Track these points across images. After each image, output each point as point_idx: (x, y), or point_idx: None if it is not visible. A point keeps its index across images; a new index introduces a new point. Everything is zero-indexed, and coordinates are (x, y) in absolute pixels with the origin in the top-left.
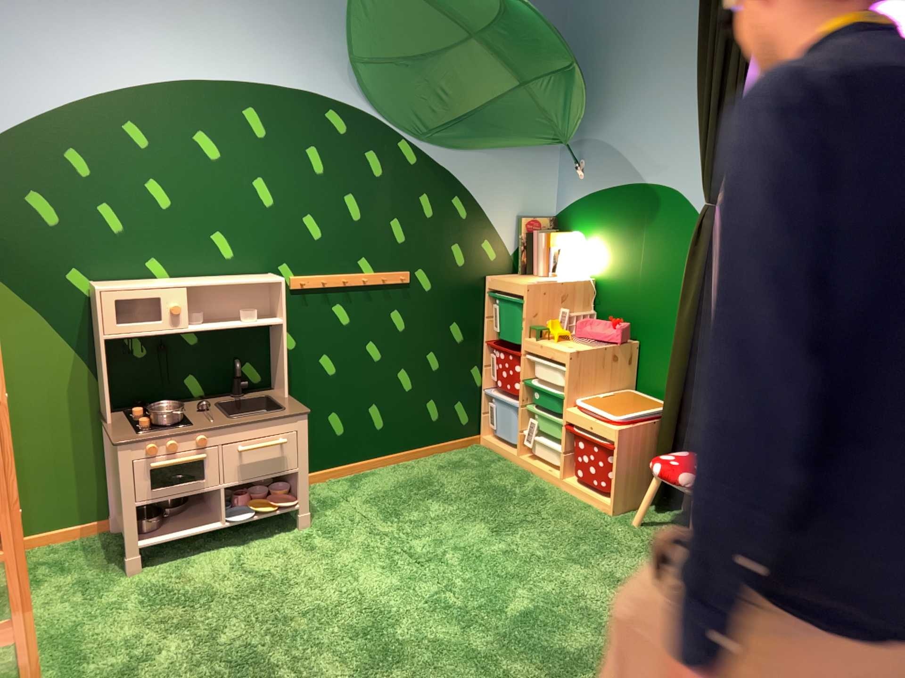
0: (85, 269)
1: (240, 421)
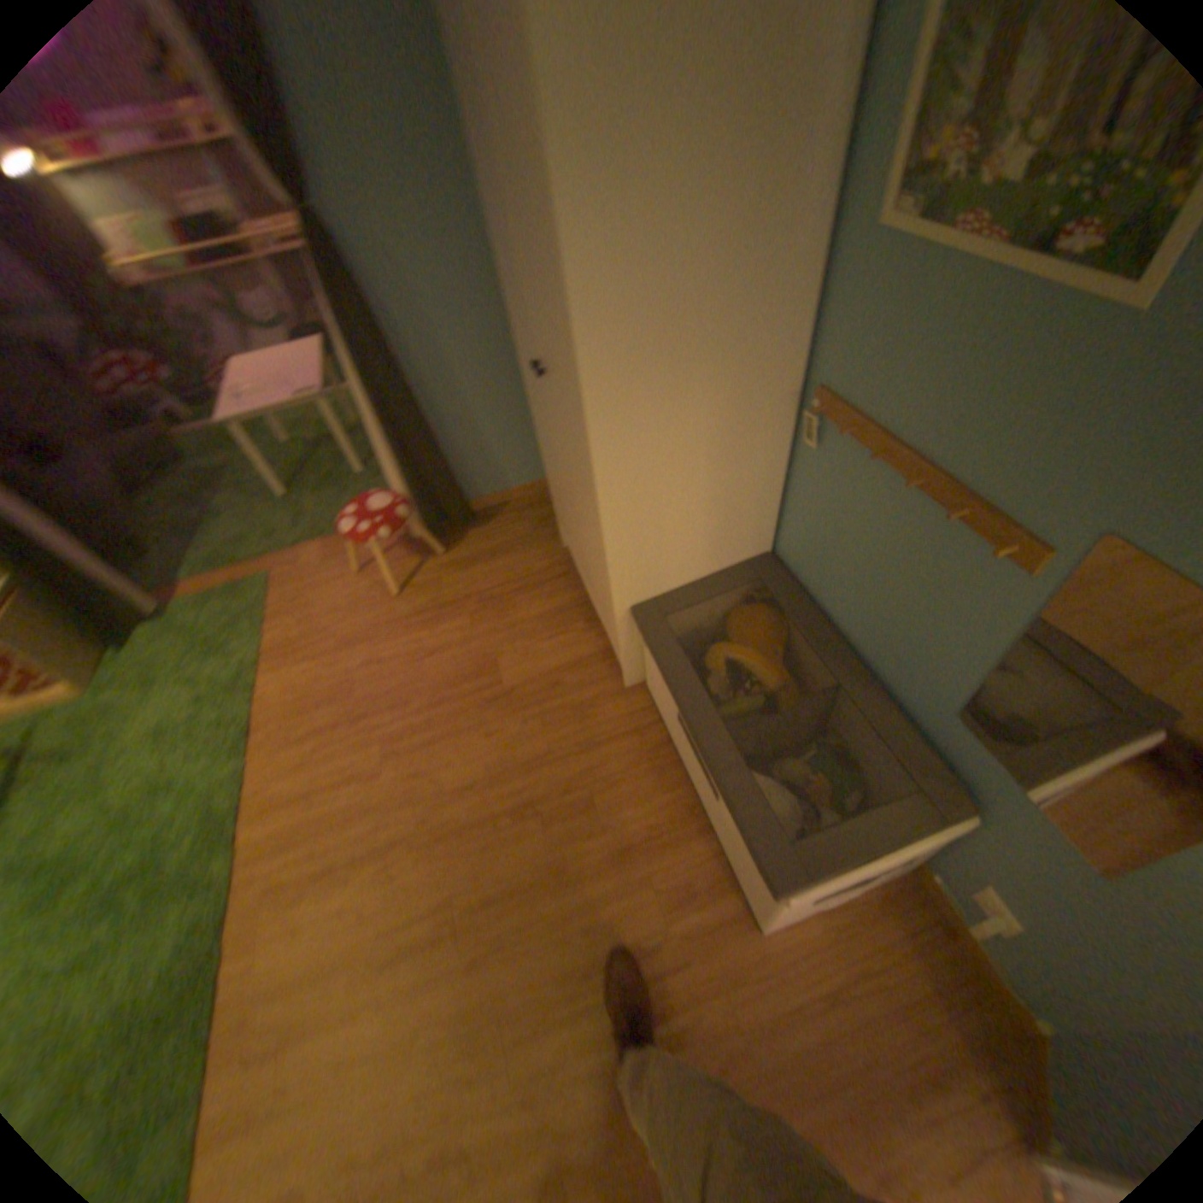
0: None
1: None
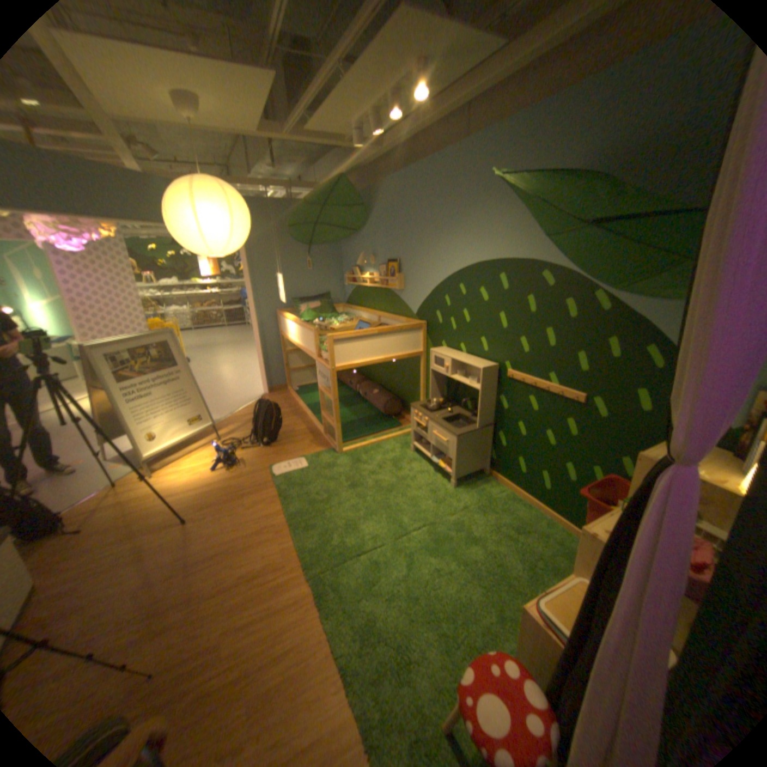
0: (444, 342)
1: (437, 422)
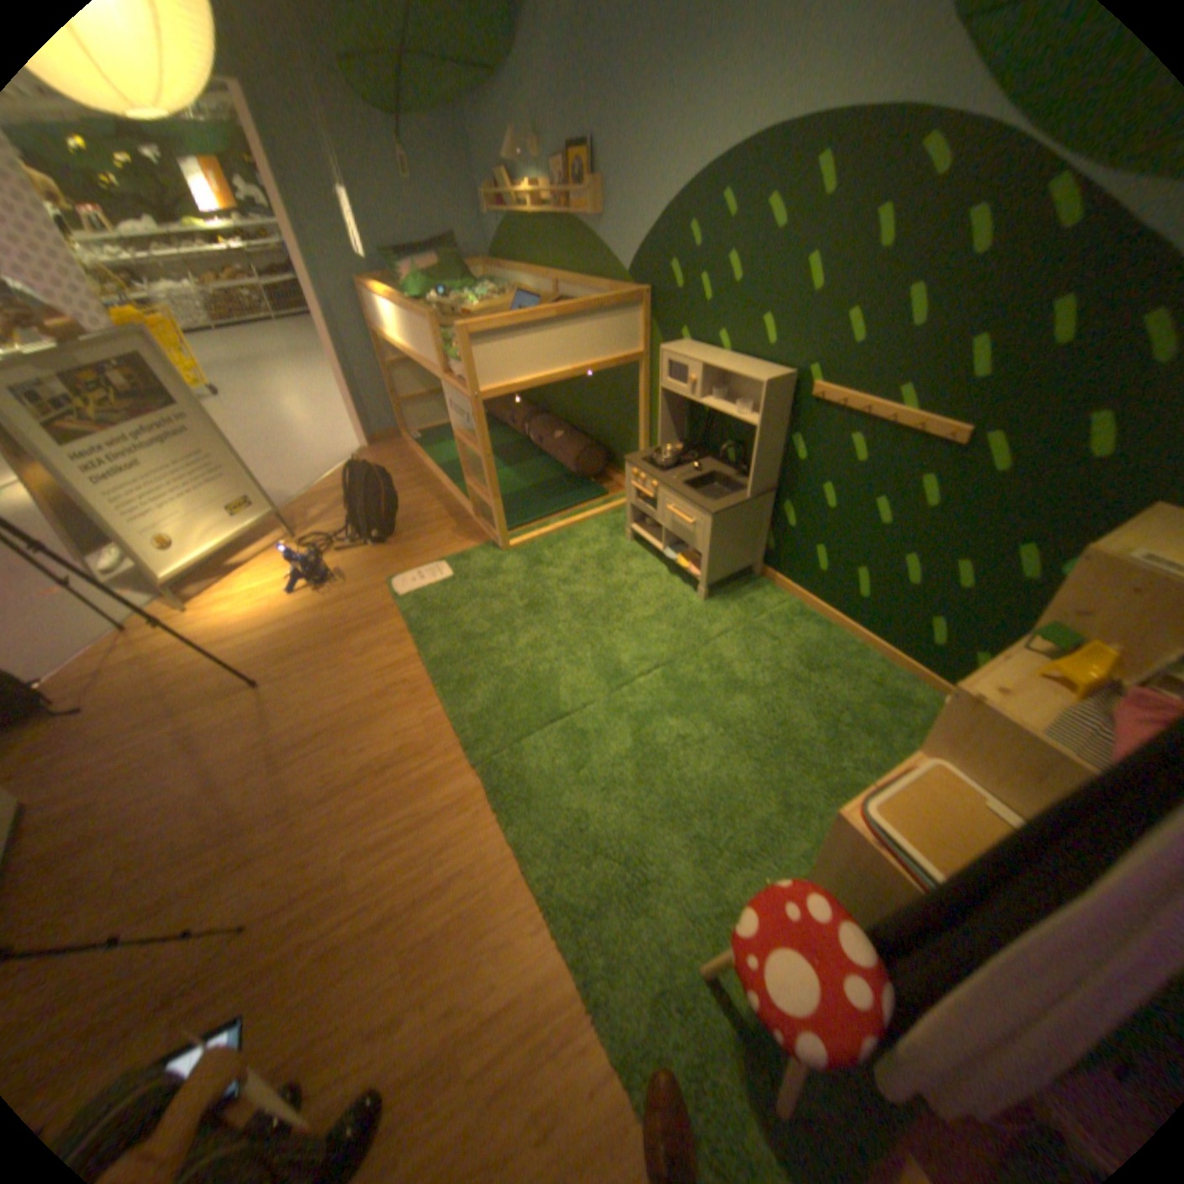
0: (687, 330)
1: (675, 490)
